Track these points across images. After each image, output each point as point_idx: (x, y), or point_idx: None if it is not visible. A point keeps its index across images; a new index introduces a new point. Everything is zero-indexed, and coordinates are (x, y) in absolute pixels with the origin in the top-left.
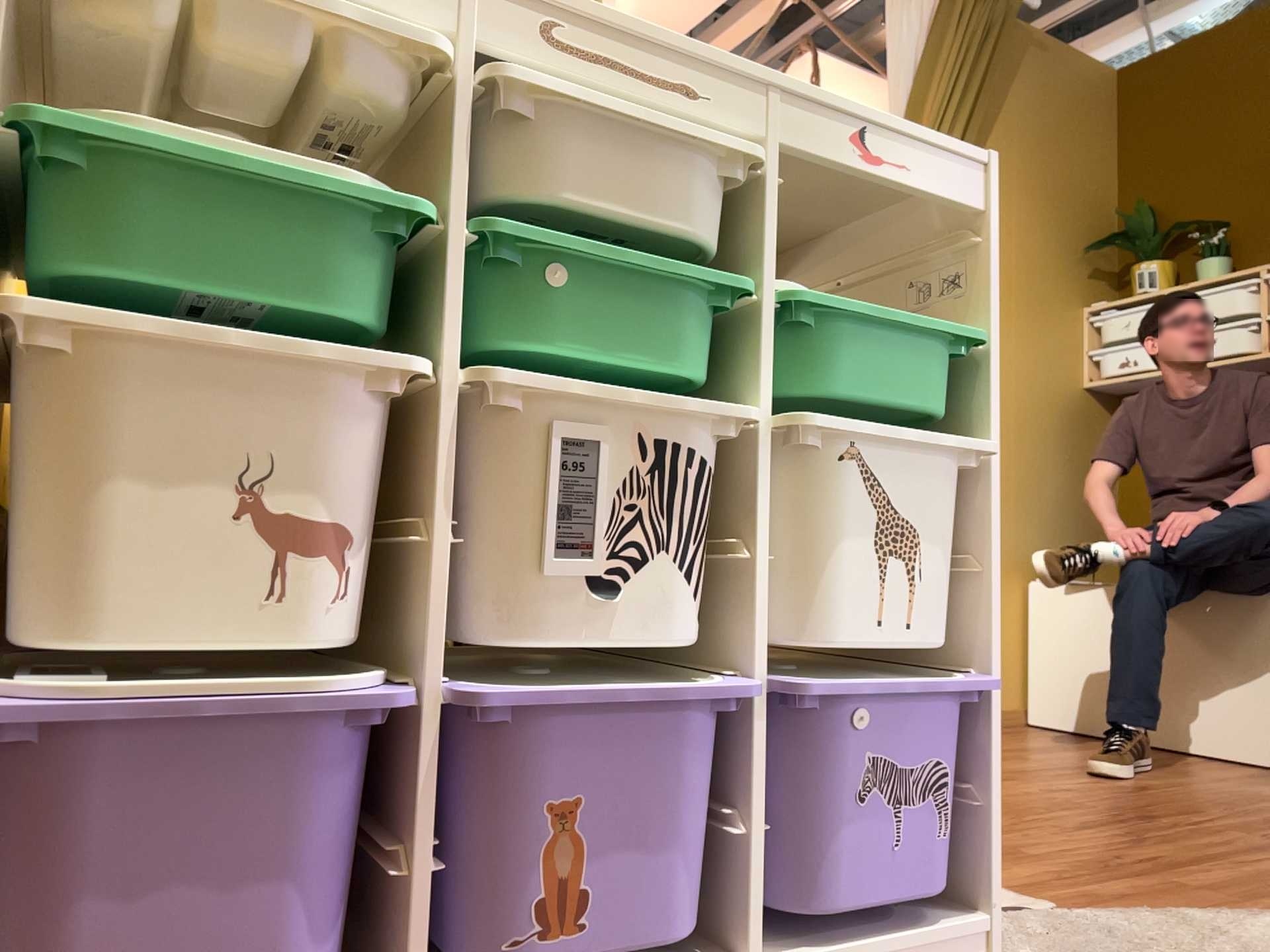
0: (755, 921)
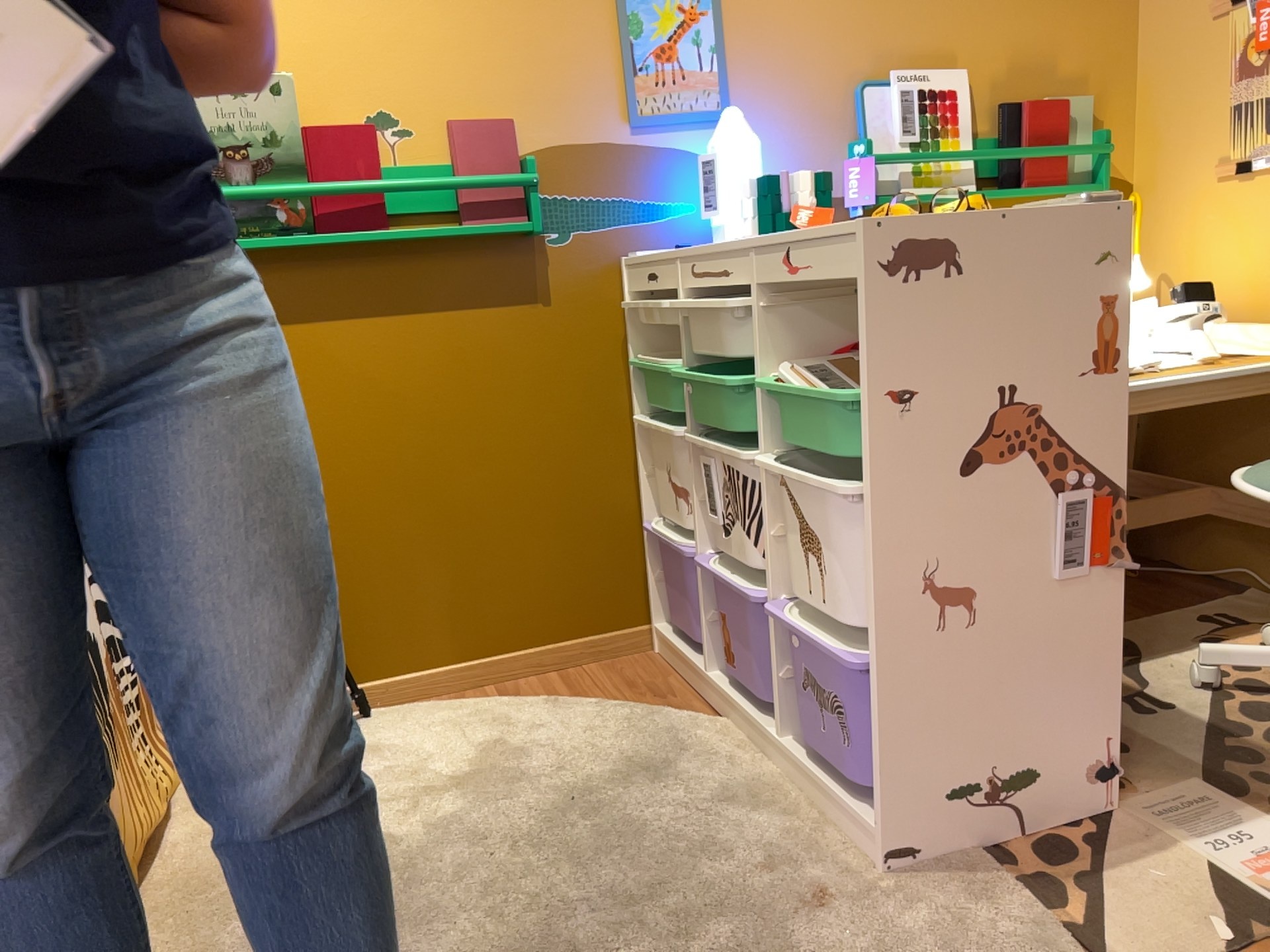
0: (783, 726)
